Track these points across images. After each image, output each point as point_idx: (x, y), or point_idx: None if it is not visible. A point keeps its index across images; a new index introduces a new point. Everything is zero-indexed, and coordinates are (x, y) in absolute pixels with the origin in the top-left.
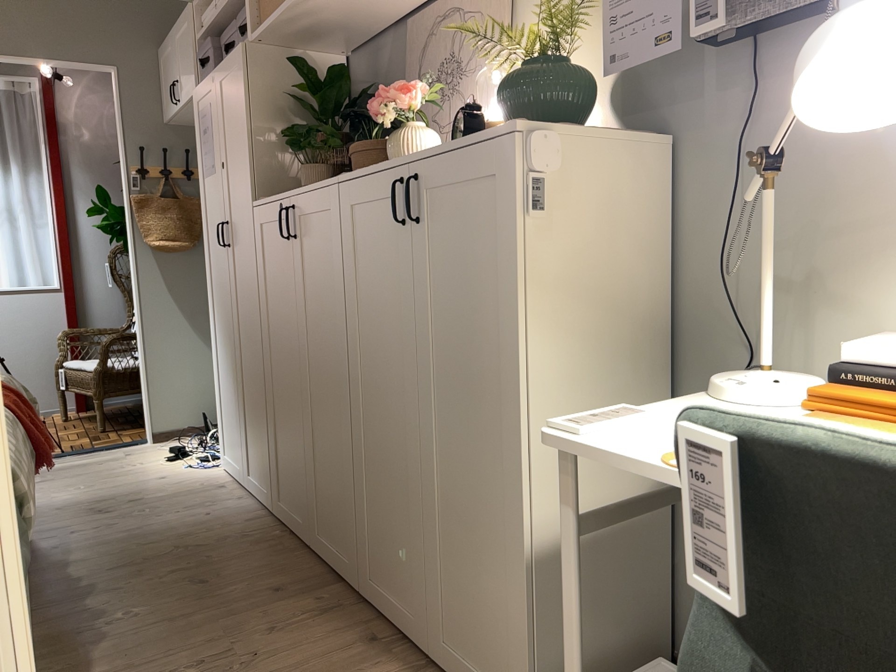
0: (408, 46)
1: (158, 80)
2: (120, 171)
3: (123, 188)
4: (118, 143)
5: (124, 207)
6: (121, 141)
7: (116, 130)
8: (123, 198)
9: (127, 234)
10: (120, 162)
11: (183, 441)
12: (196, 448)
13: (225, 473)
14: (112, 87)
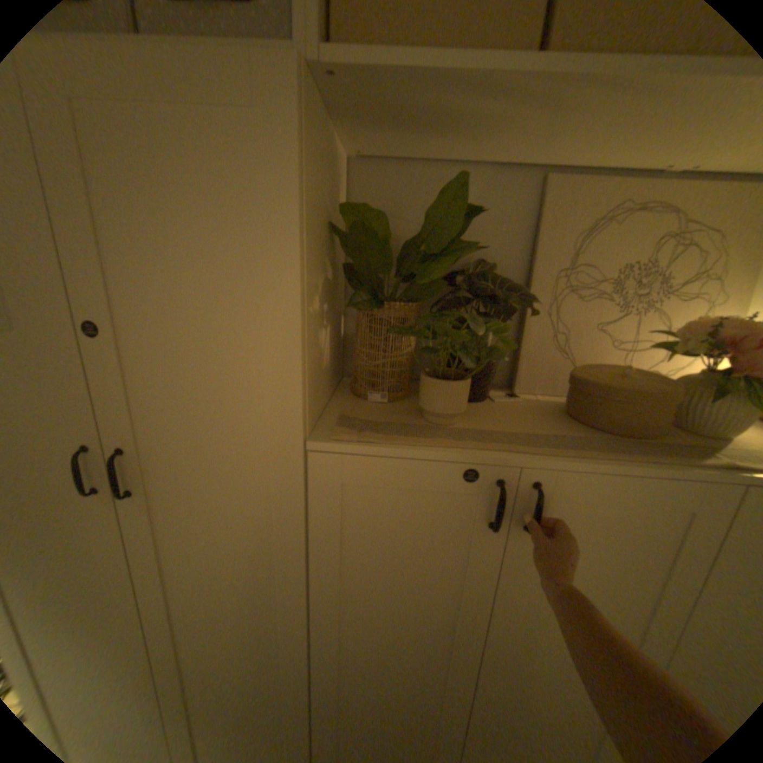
0: (550, 212)
1: None
2: None
3: None
4: None
5: None
6: None
7: None
8: None
9: None
10: None
11: None
12: None
13: None
14: None
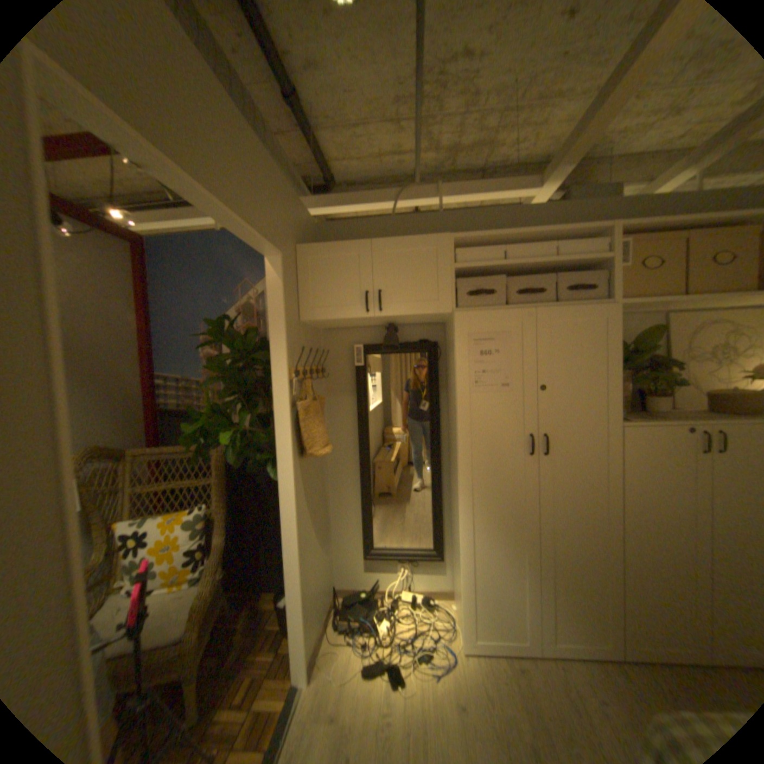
0: (673, 329)
1: (297, 276)
2: (274, 373)
3: (281, 394)
4: (272, 341)
5: (277, 416)
6: (285, 340)
7: (269, 324)
8: (276, 405)
9: (279, 447)
10: (273, 362)
11: (331, 659)
12: (373, 657)
13: (483, 659)
14: (268, 275)
